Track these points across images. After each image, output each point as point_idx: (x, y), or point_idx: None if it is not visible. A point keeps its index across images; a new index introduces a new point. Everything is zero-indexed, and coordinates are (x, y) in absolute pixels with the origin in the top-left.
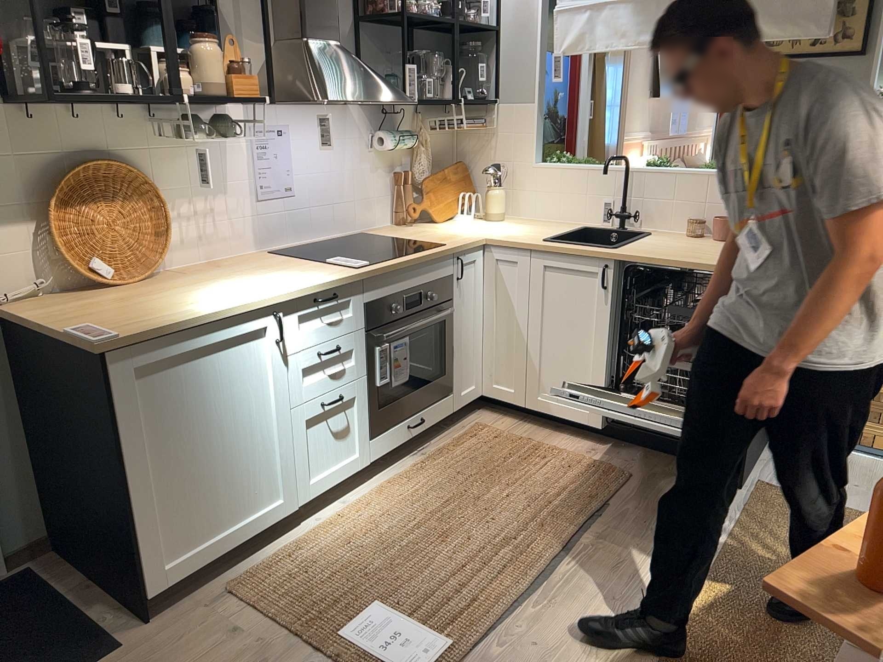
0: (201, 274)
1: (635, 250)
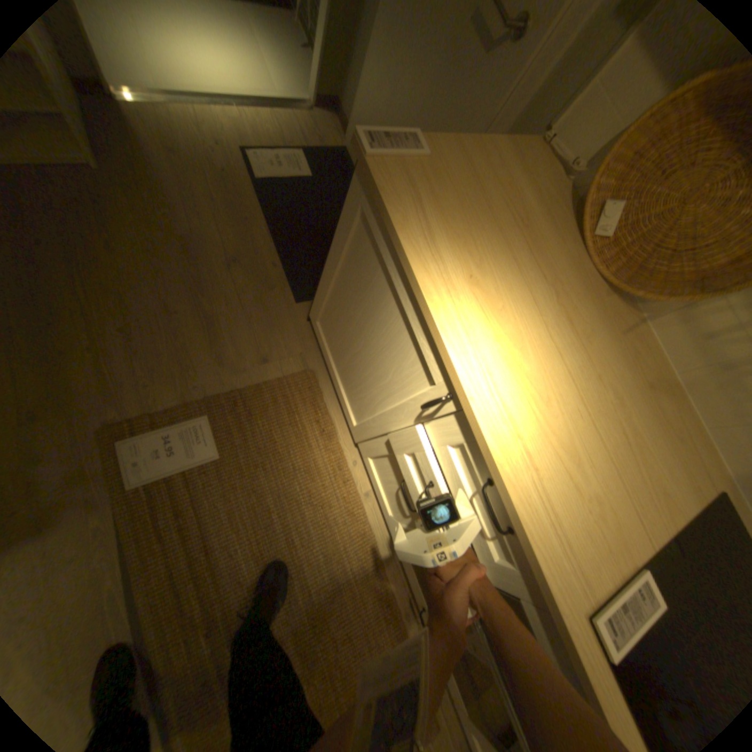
0: (624, 353)
1: None
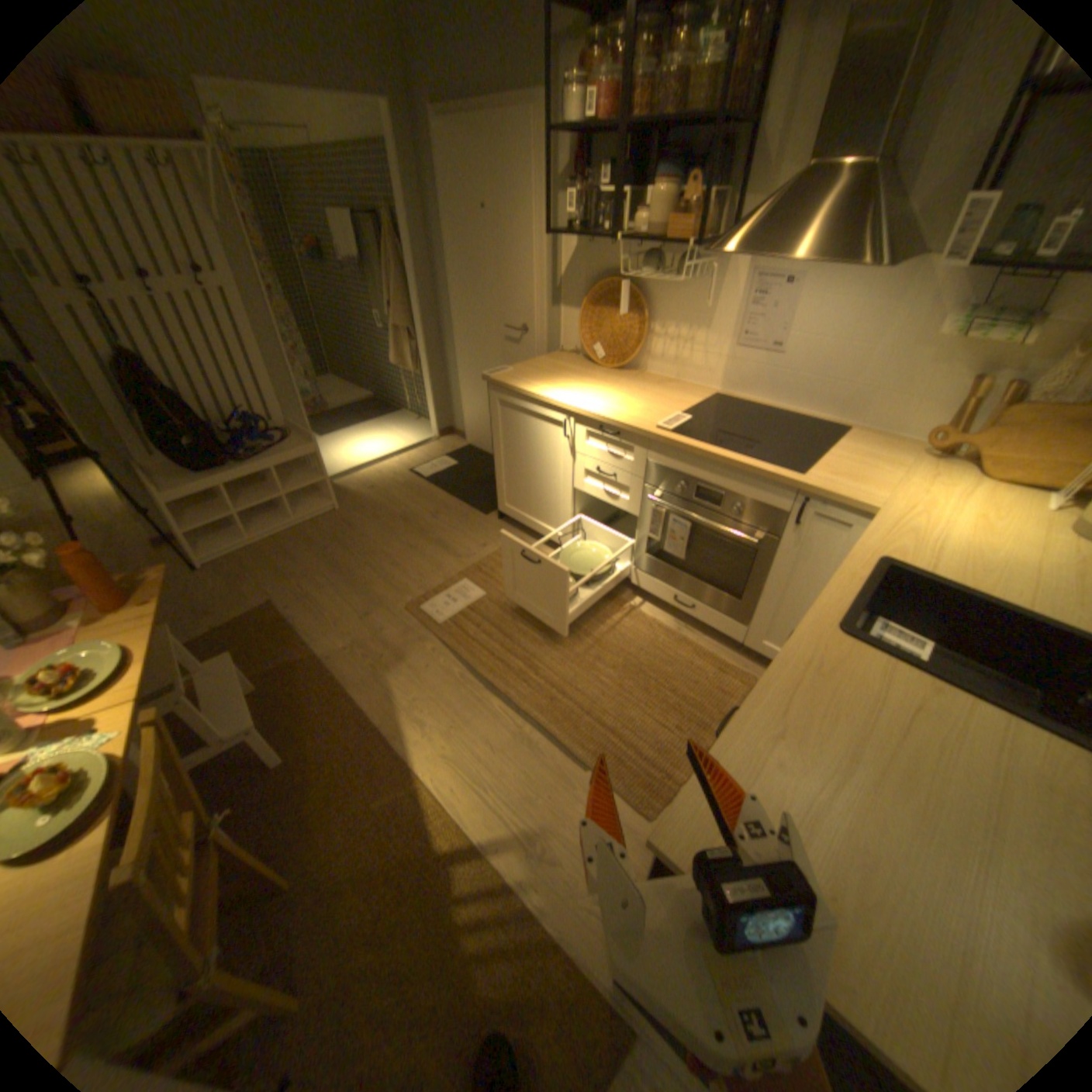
0: (636, 381)
1: (831, 654)
